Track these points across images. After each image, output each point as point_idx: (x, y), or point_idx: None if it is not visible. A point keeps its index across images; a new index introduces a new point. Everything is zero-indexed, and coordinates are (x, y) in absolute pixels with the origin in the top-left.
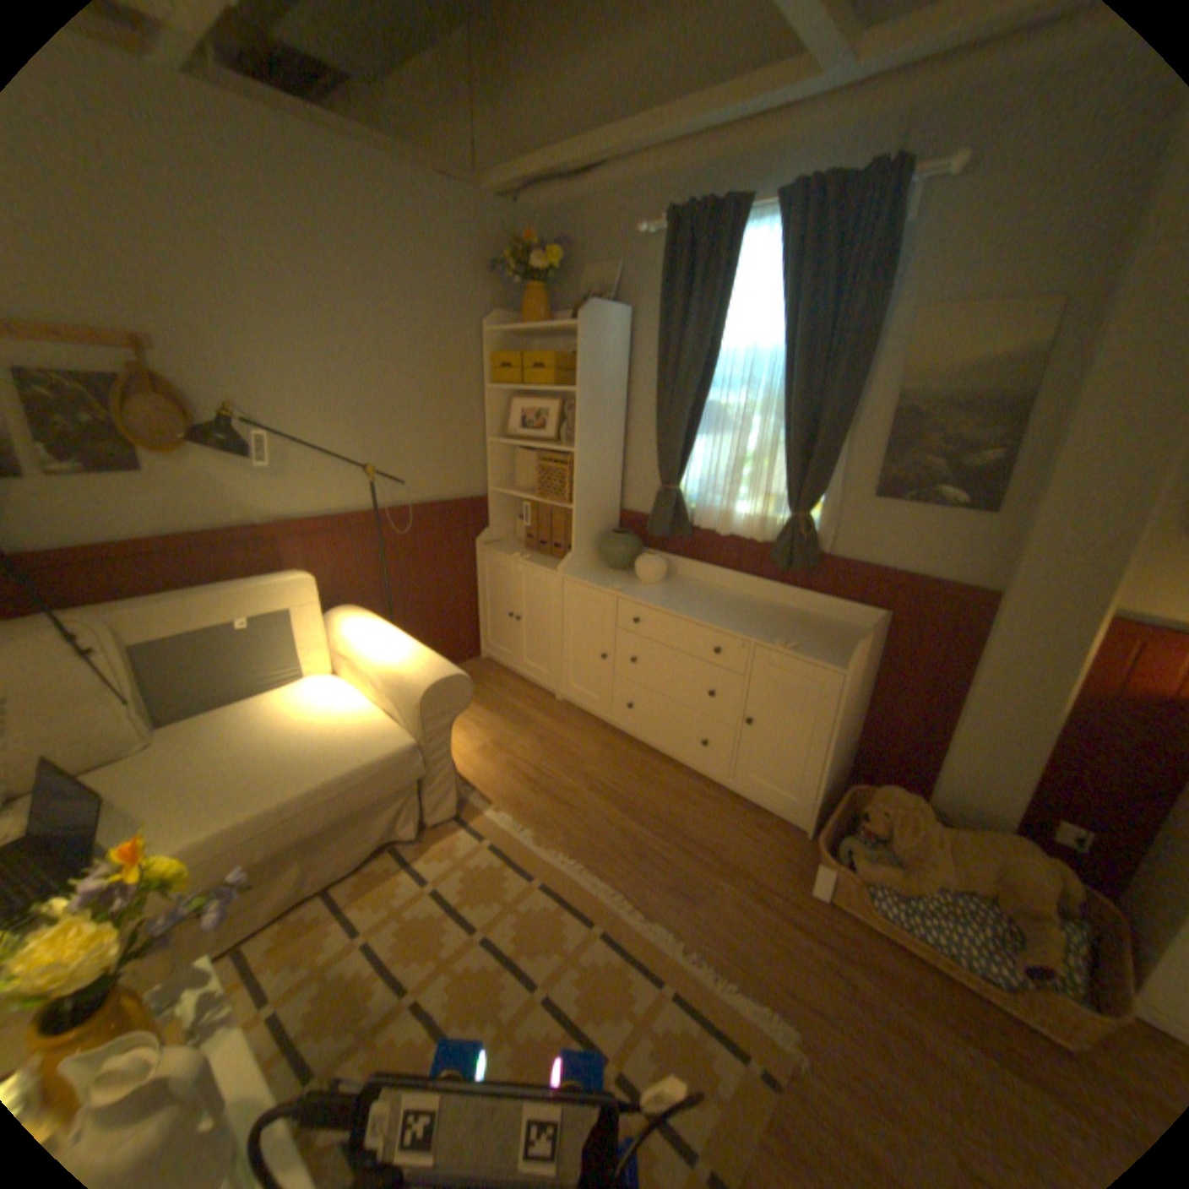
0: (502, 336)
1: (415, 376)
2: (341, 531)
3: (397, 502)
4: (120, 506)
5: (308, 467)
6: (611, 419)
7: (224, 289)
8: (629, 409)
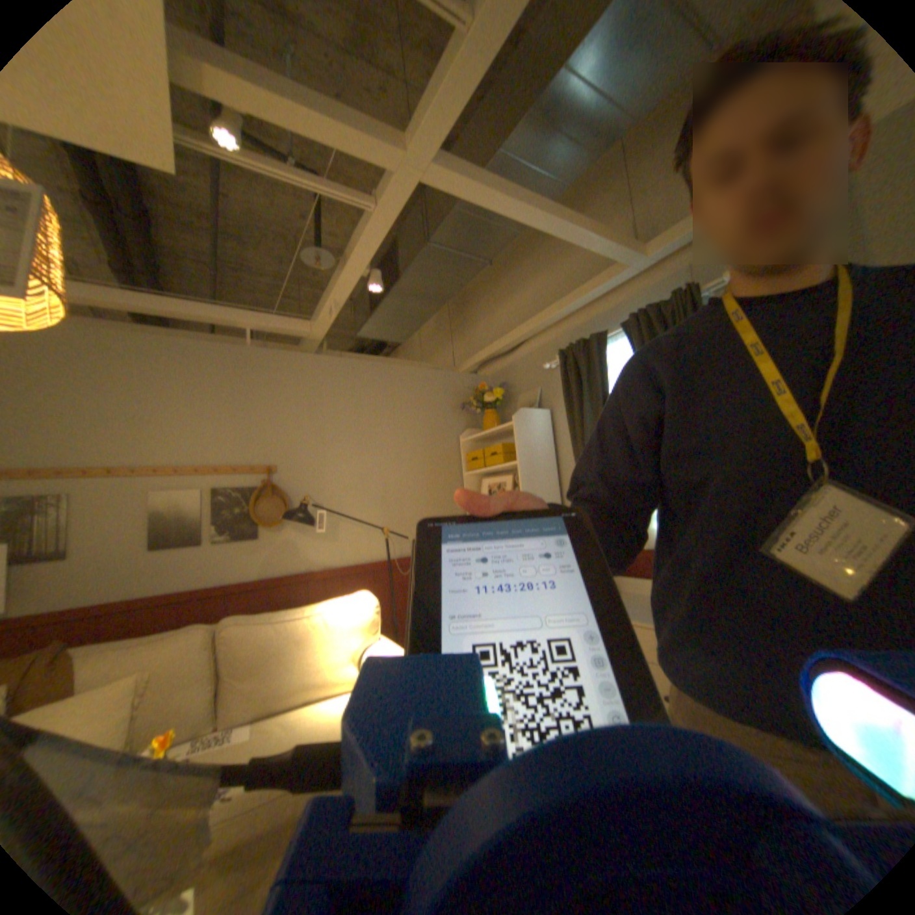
0: (472, 442)
1: (417, 472)
2: (367, 574)
3: (405, 553)
4: (243, 560)
5: (350, 532)
6: (547, 478)
7: (316, 438)
8: (560, 471)
